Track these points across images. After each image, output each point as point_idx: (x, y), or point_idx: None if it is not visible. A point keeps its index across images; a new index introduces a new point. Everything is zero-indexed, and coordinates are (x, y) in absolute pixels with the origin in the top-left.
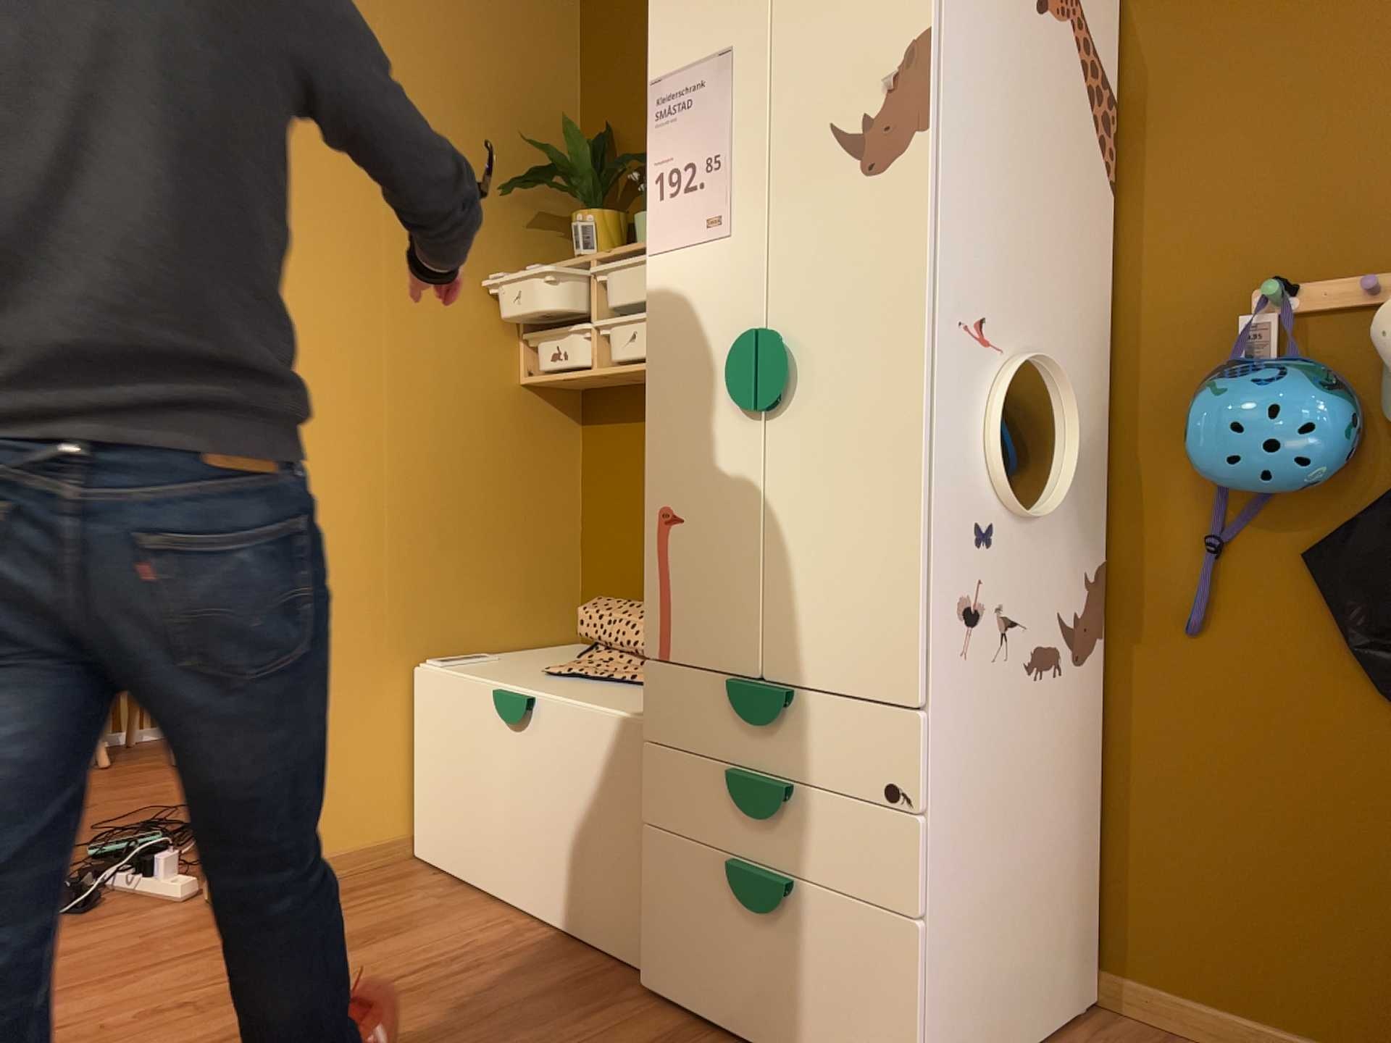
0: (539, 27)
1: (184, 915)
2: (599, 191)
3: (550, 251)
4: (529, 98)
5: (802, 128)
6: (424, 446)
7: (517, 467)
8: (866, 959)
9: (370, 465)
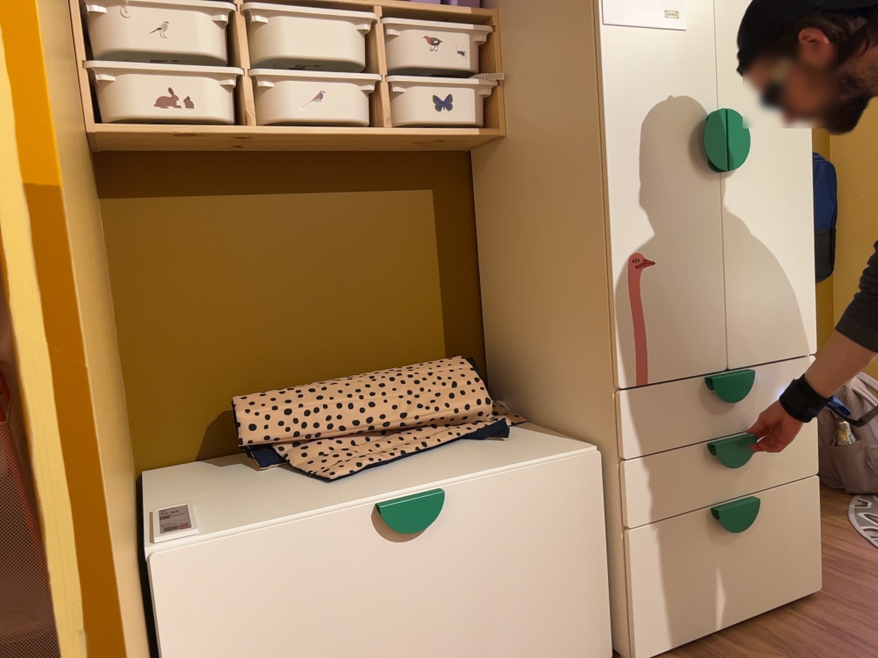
0: None
1: None
2: None
3: None
4: None
5: None
6: None
7: None
8: (795, 513)
9: None
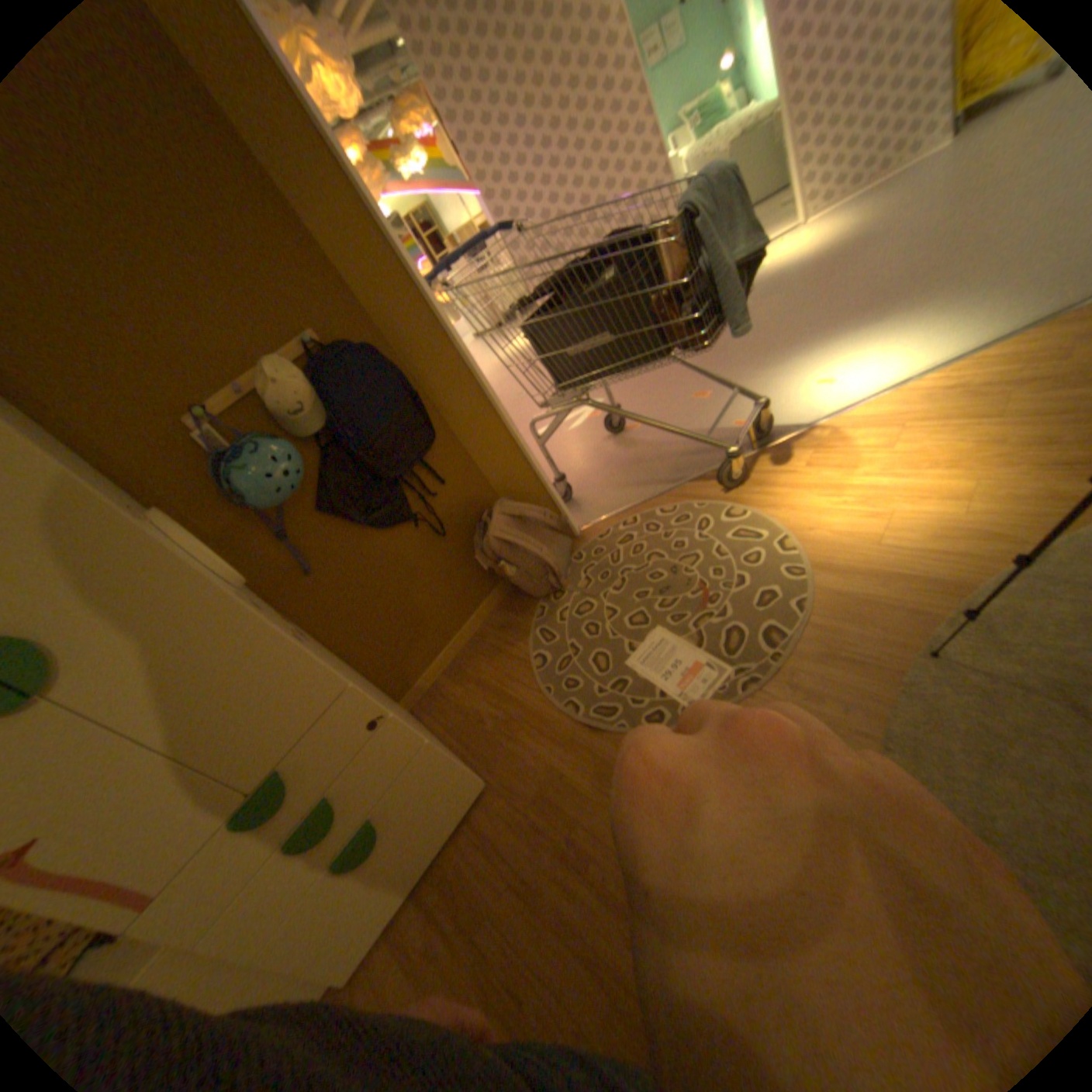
0: None
1: None
2: None
3: None
4: None
5: None
6: None
7: None
8: (423, 780)
9: None
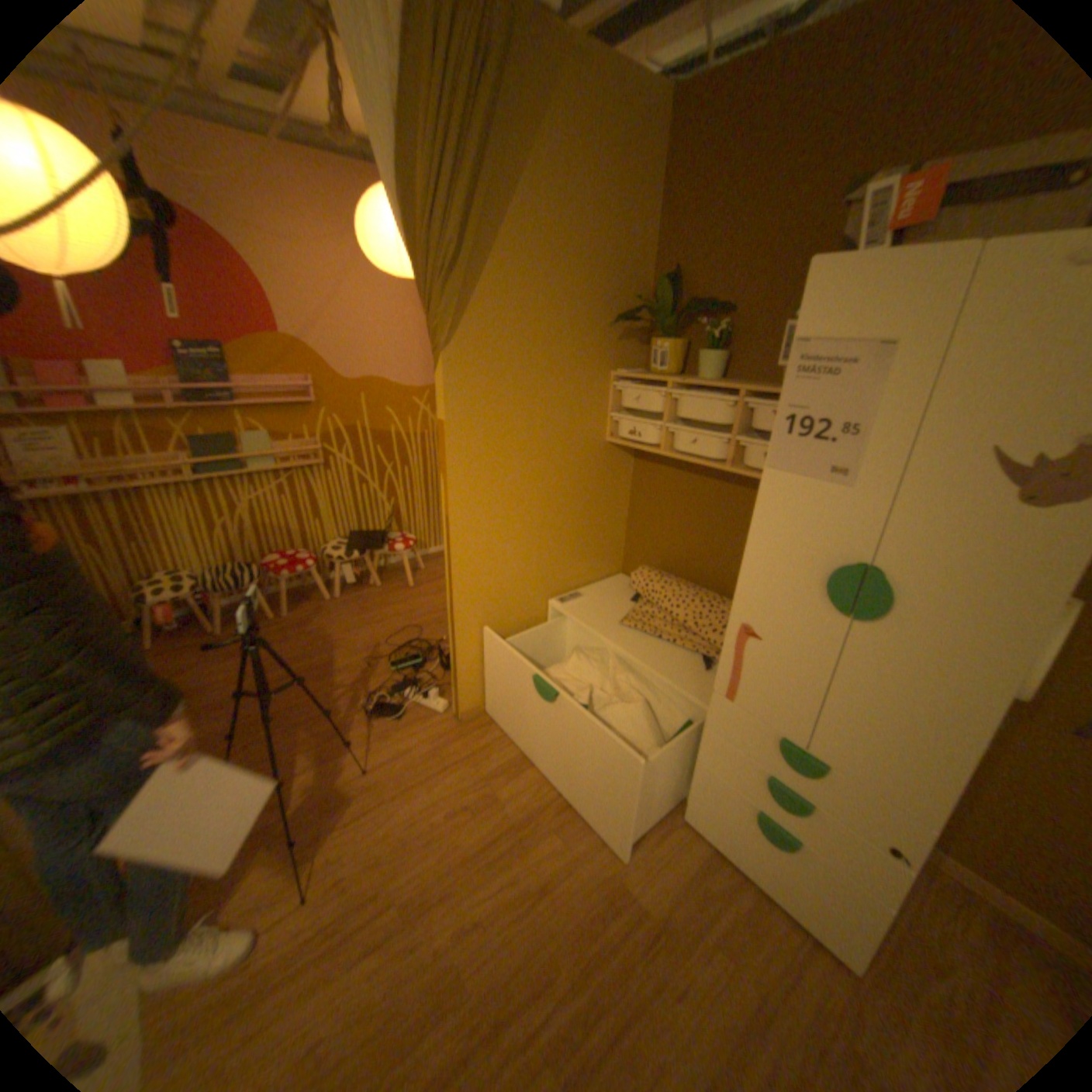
0: (637, 185)
1: (448, 726)
2: (674, 325)
3: (628, 354)
4: (626, 245)
5: (958, 437)
6: (555, 489)
7: (600, 490)
8: (847, 901)
9: (528, 506)
